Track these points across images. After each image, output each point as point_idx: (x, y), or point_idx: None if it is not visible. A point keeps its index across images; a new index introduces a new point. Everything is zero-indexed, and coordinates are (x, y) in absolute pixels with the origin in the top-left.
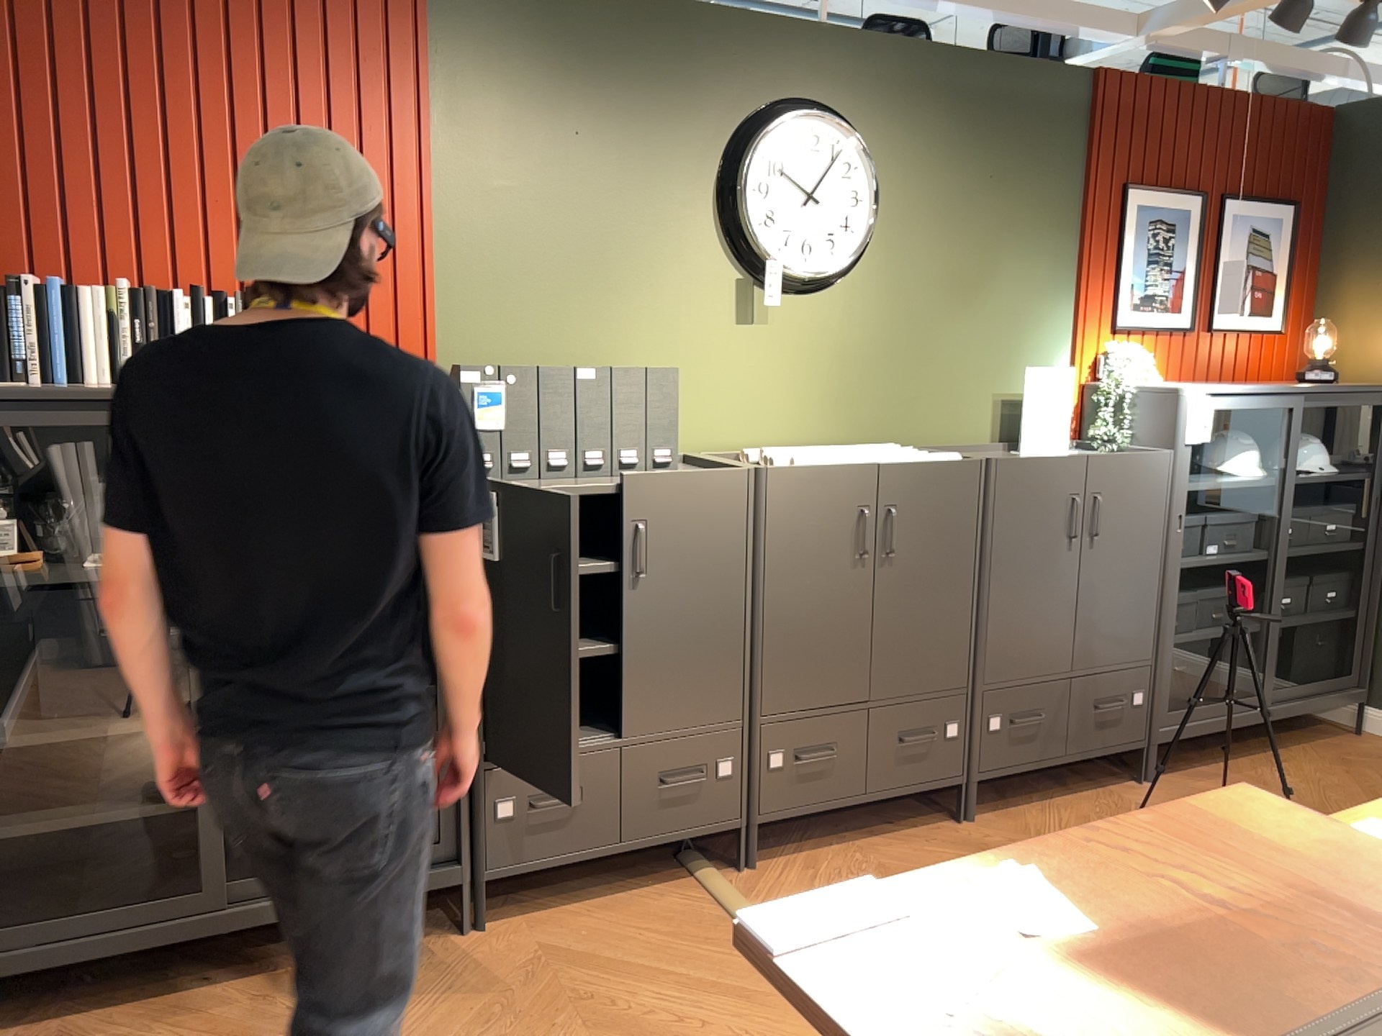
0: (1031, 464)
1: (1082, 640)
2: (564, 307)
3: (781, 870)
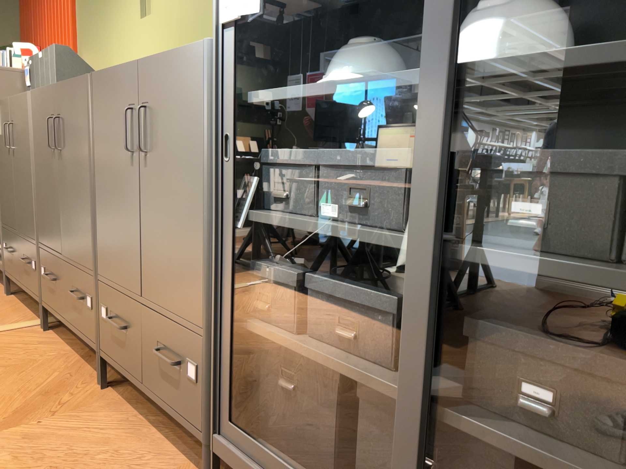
0: (106, 75)
1: (145, 267)
2: (99, 32)
3: (41, 337)
